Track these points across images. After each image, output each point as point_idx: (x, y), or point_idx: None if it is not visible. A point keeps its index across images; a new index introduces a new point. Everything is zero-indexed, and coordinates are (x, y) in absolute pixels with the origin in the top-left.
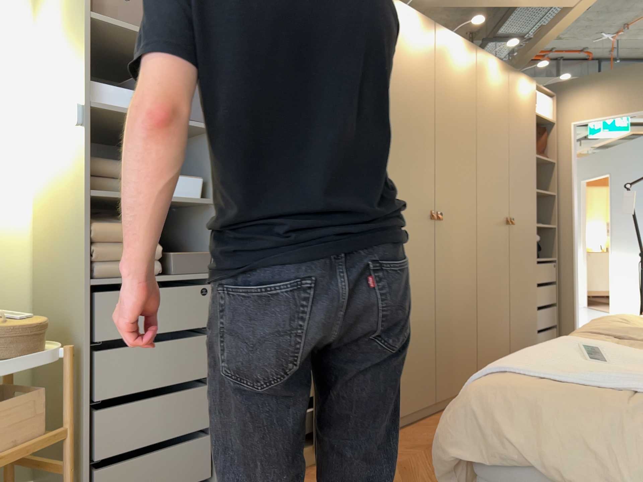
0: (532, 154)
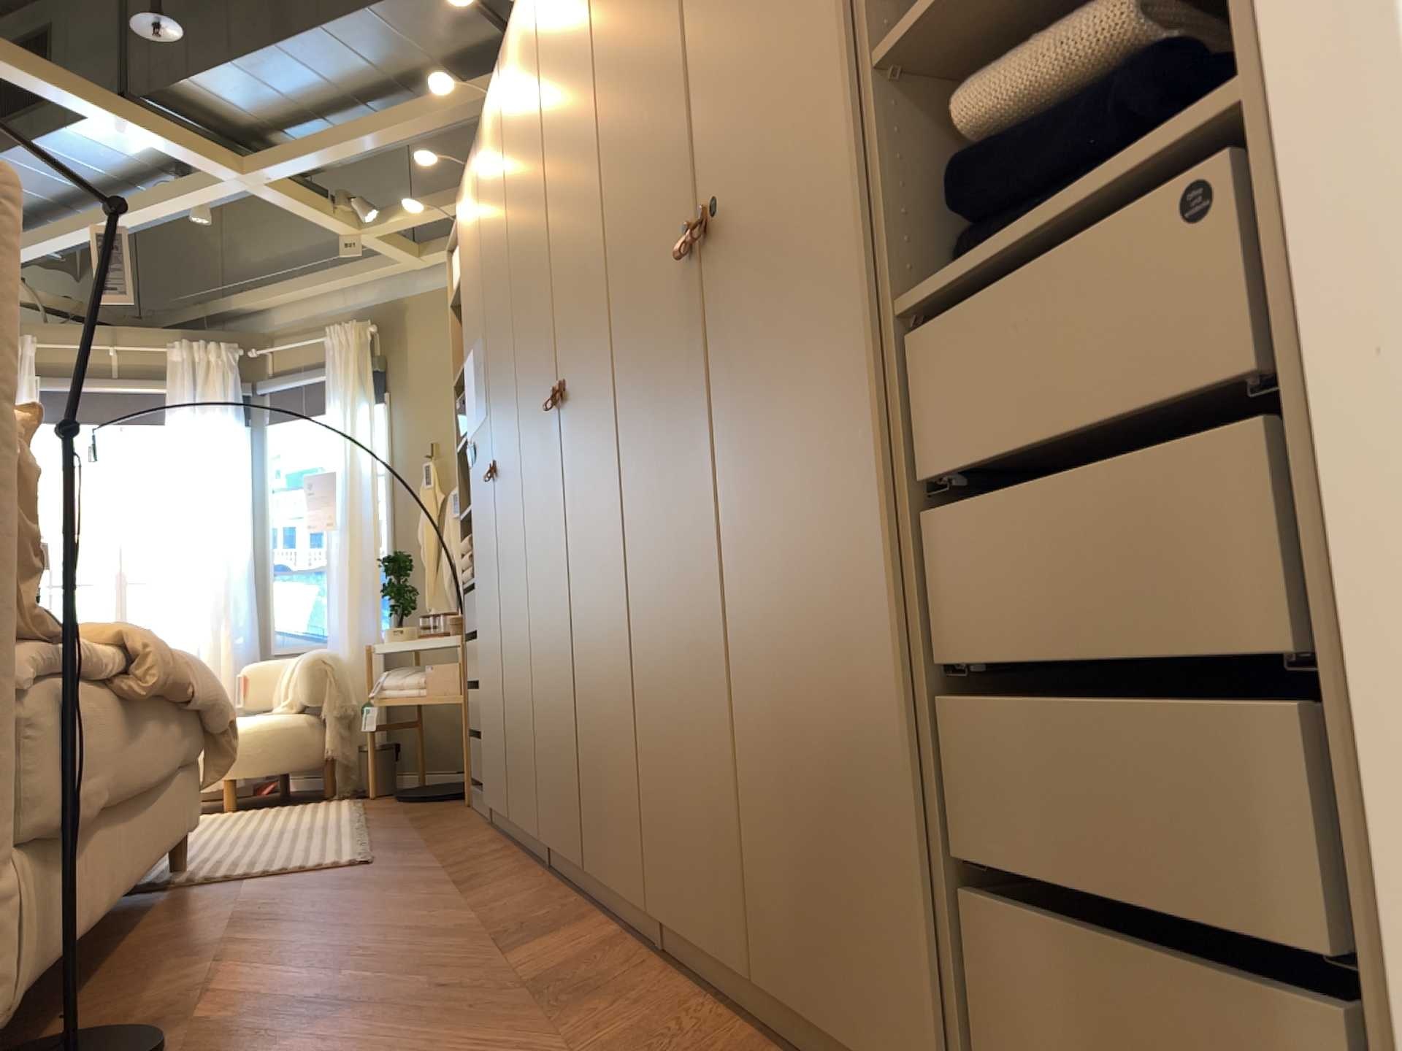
0: None
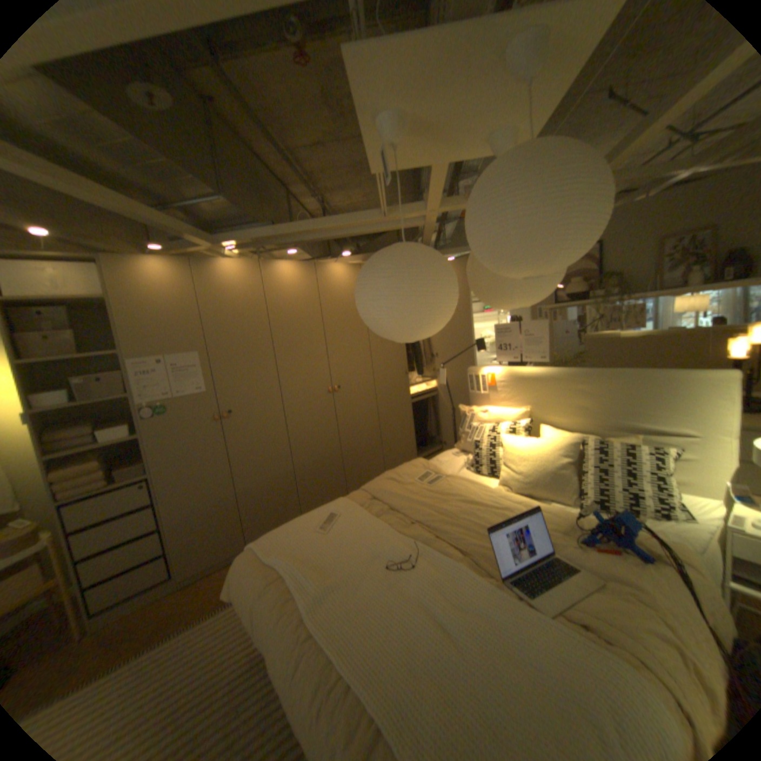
0: None
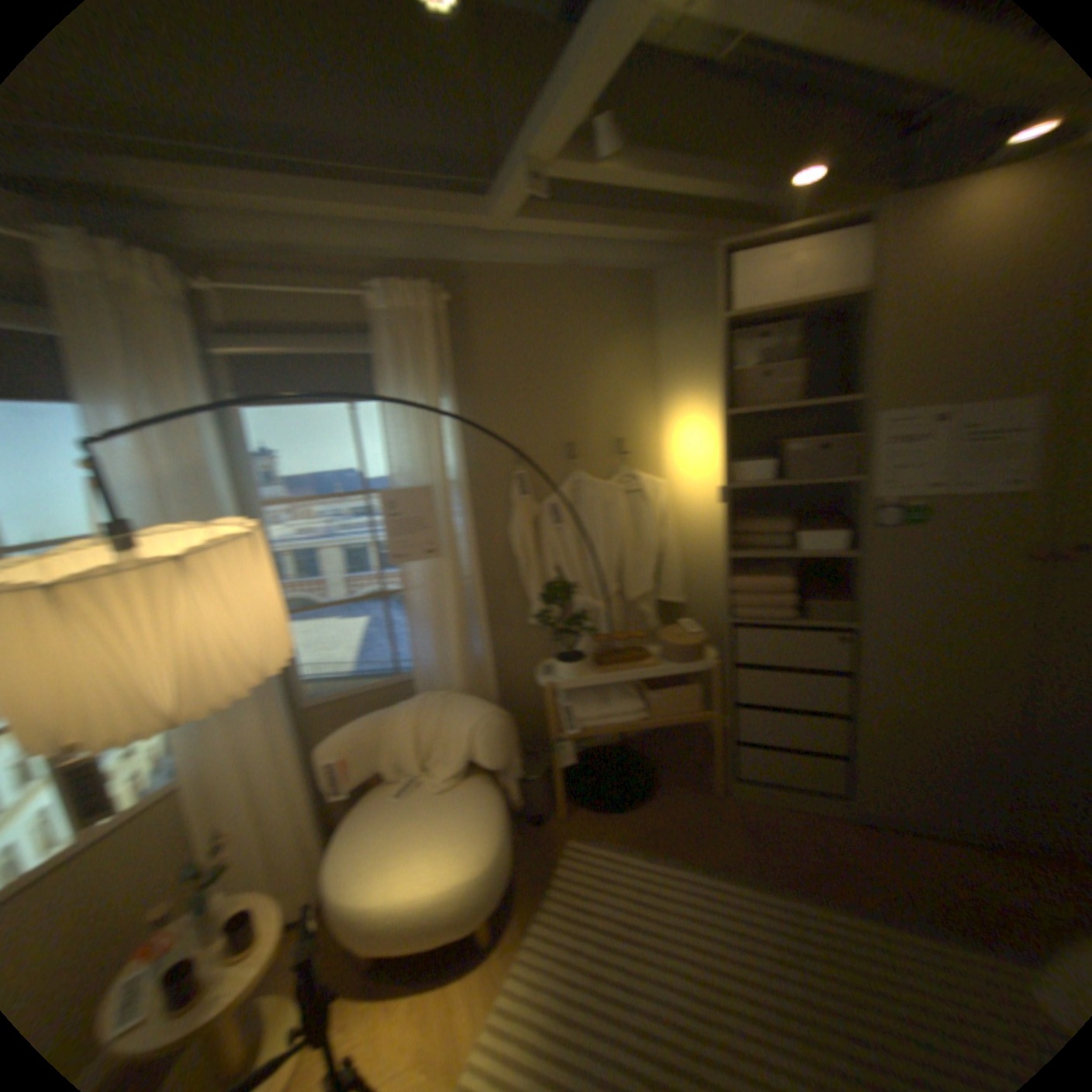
0: None
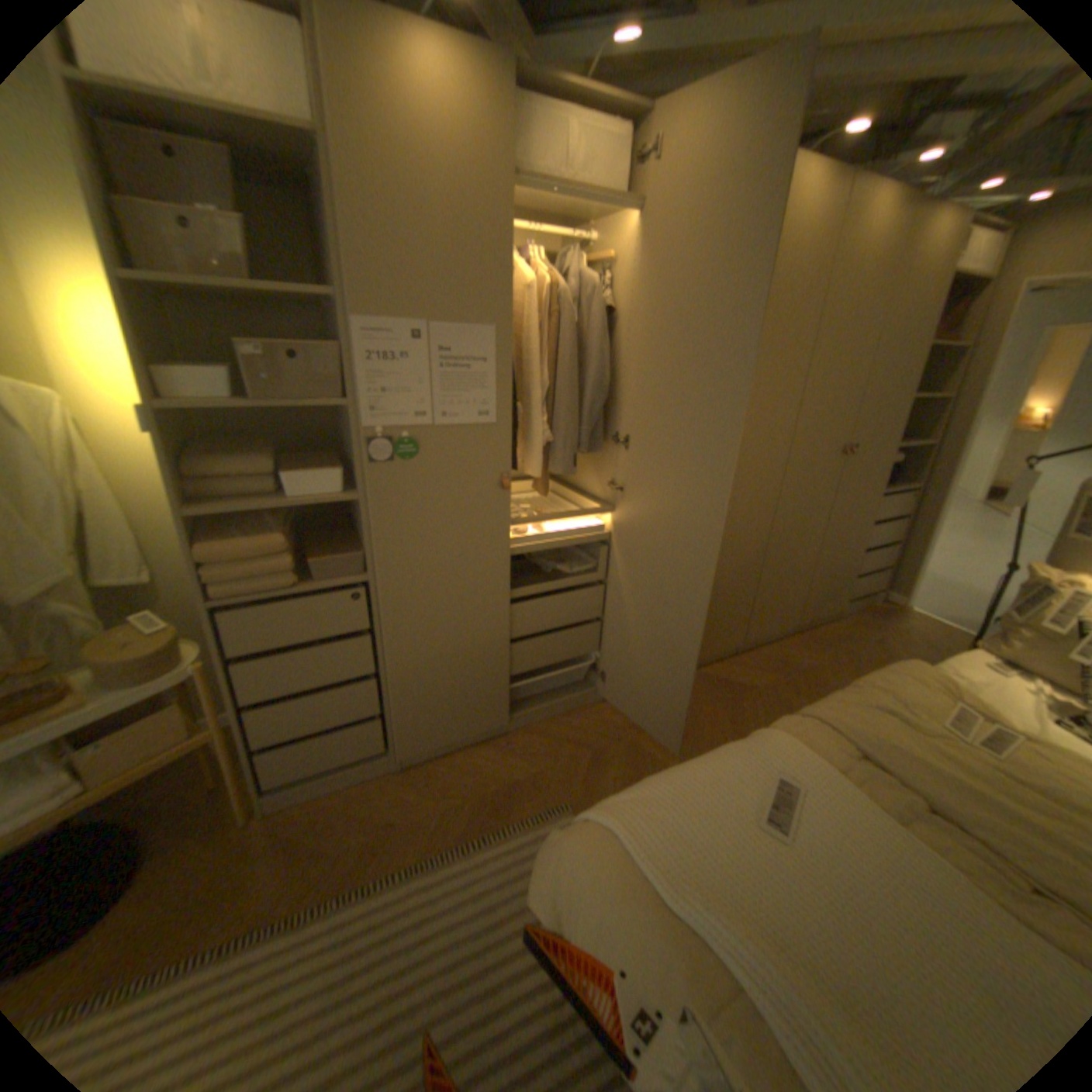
0: (930, 338)
